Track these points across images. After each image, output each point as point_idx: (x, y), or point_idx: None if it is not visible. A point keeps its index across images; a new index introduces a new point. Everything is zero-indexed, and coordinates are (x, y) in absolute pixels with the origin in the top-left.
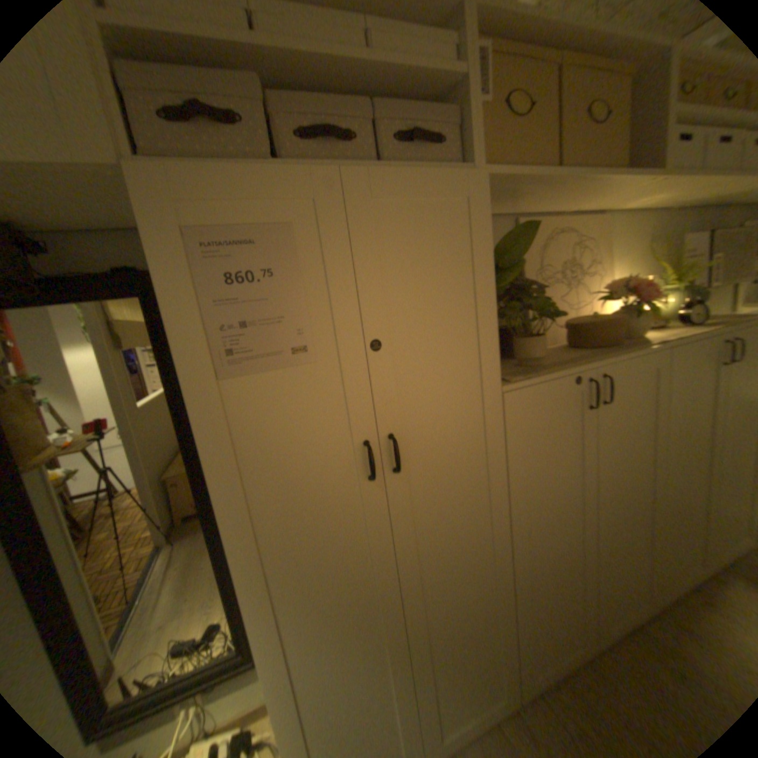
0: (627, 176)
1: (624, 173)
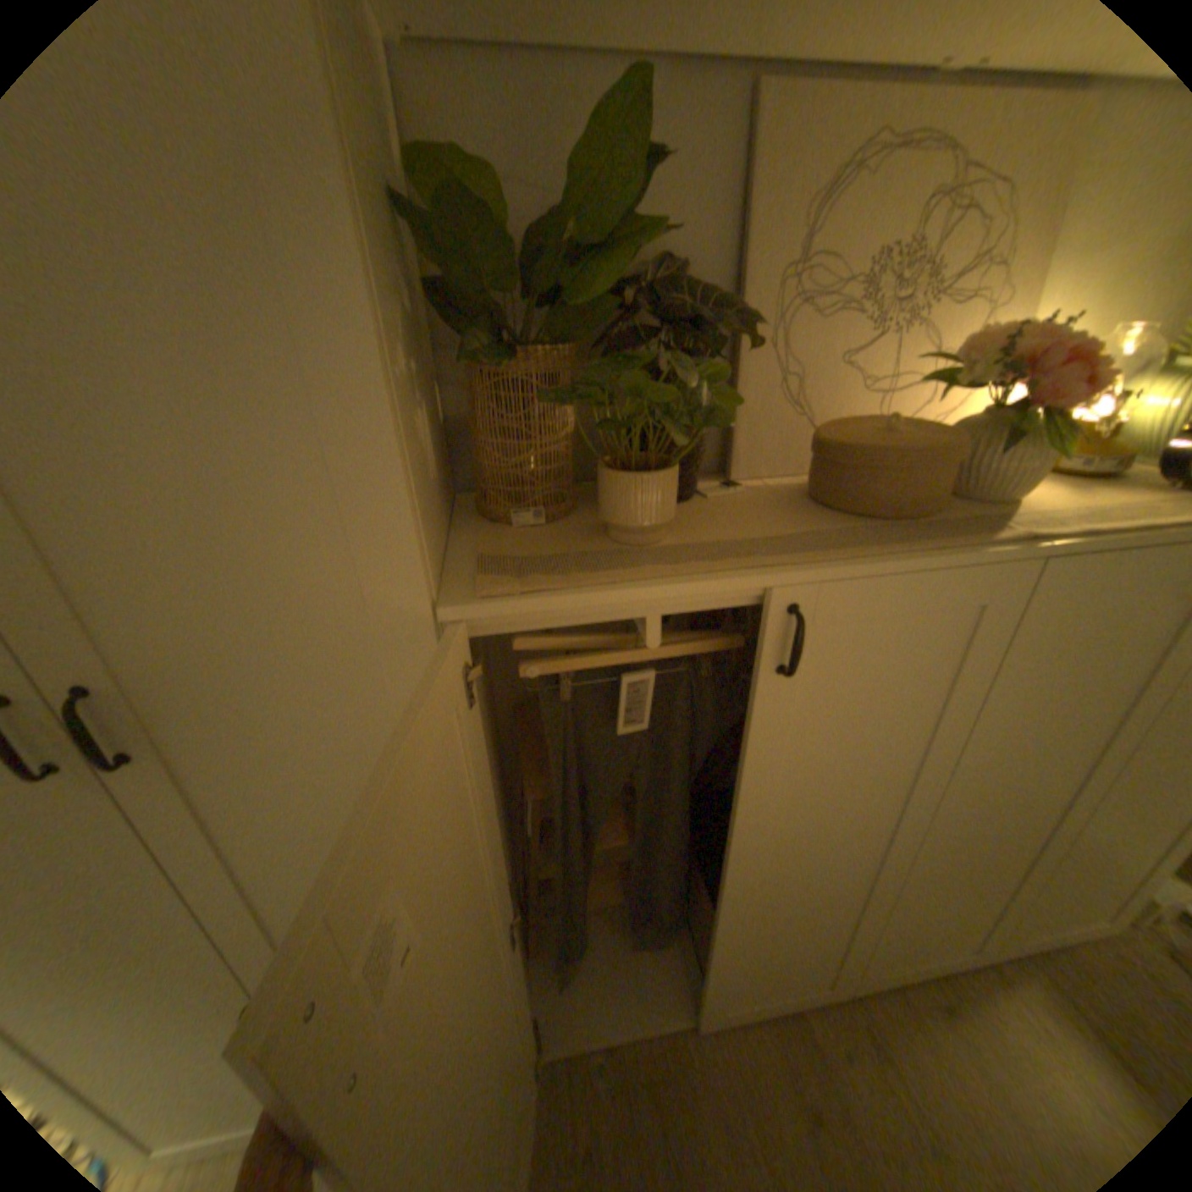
0: None
1: None
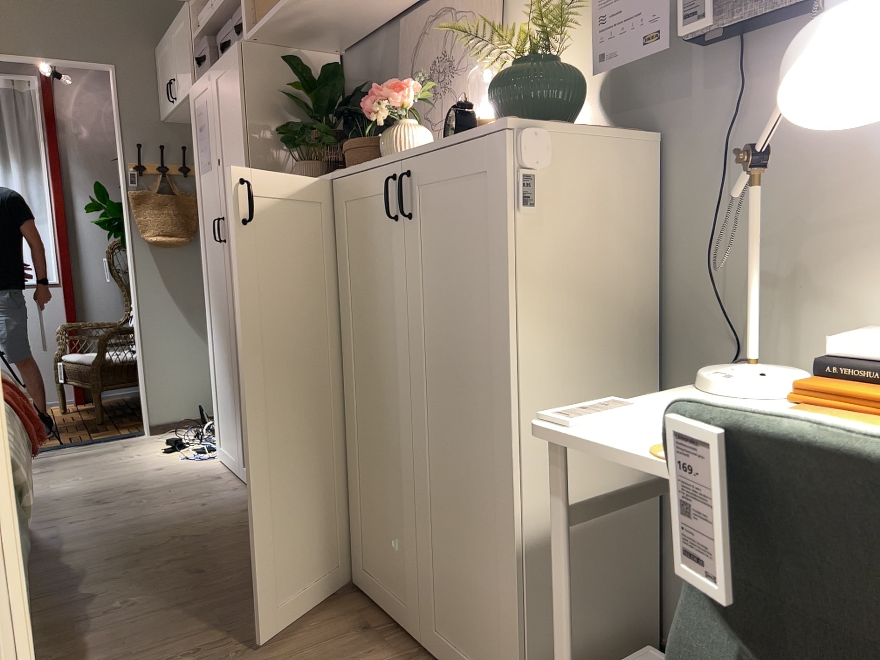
0: None
1: None
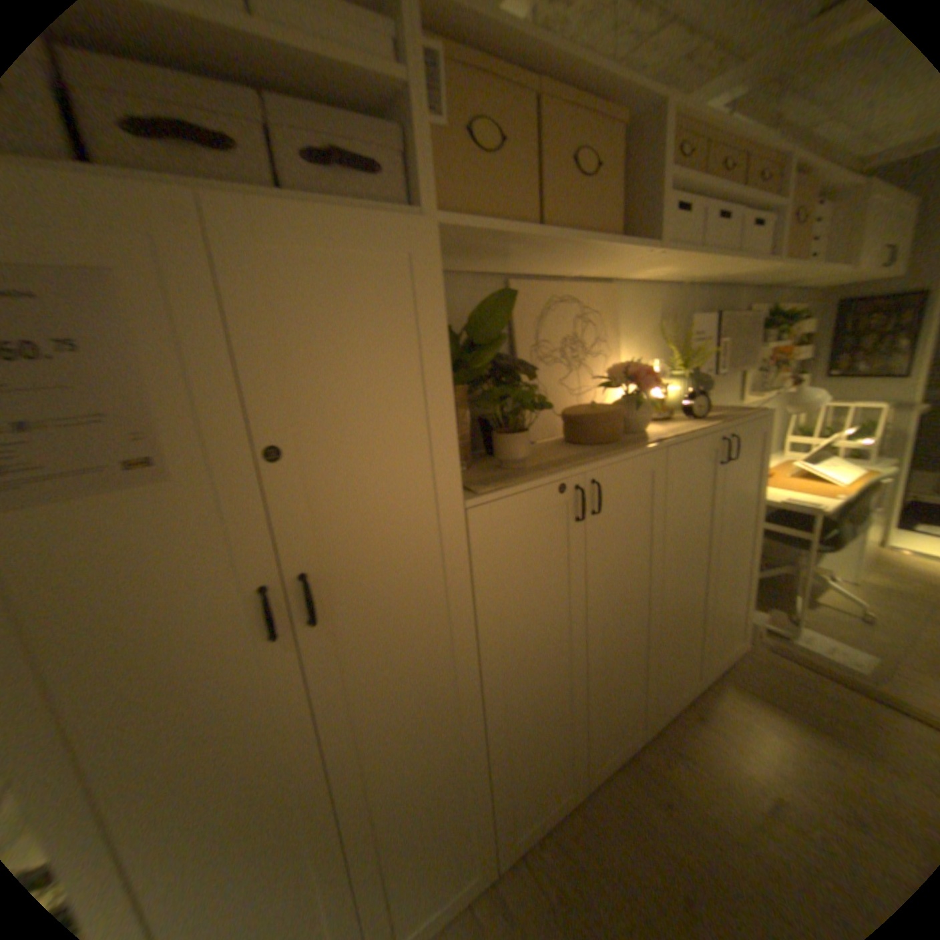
0: (619, 244)
1: (615, 240)
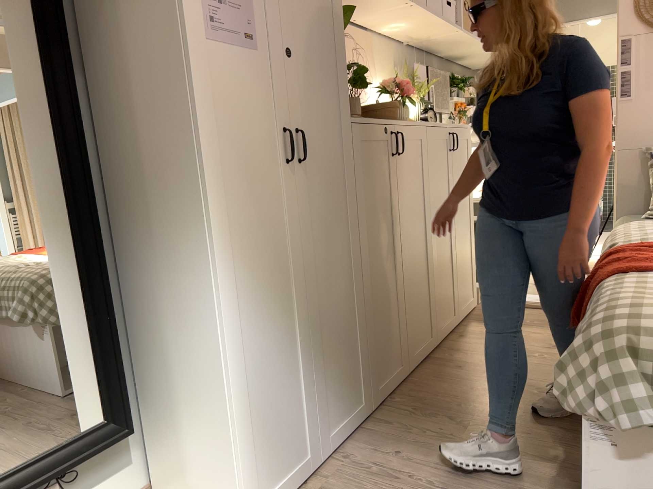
0: None
1: None
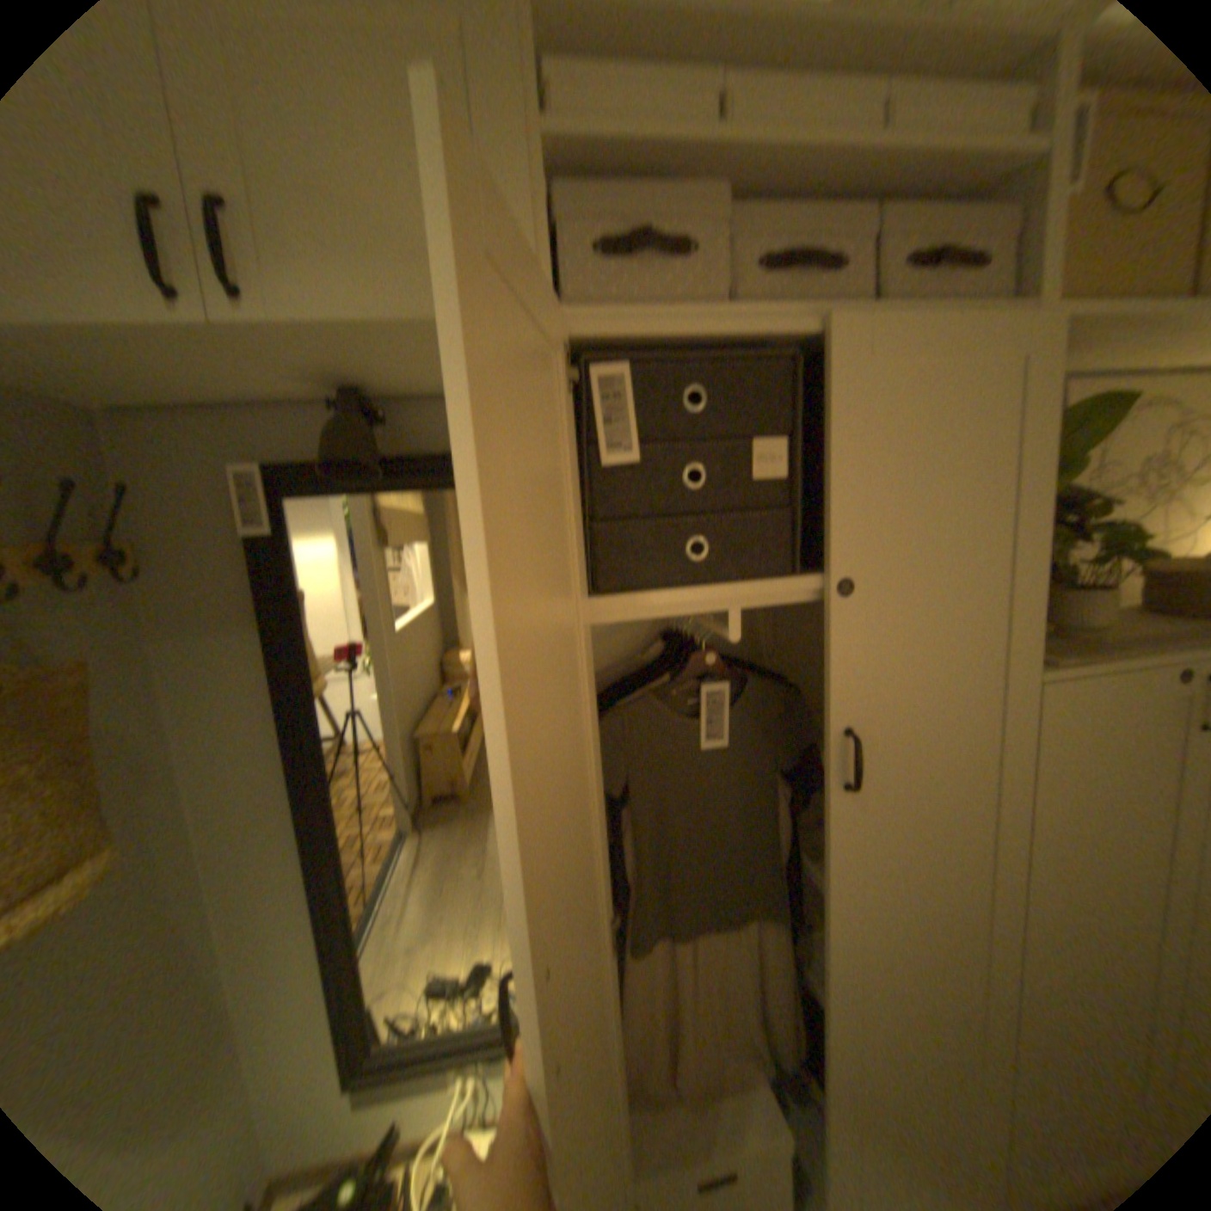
0: None
1: None
